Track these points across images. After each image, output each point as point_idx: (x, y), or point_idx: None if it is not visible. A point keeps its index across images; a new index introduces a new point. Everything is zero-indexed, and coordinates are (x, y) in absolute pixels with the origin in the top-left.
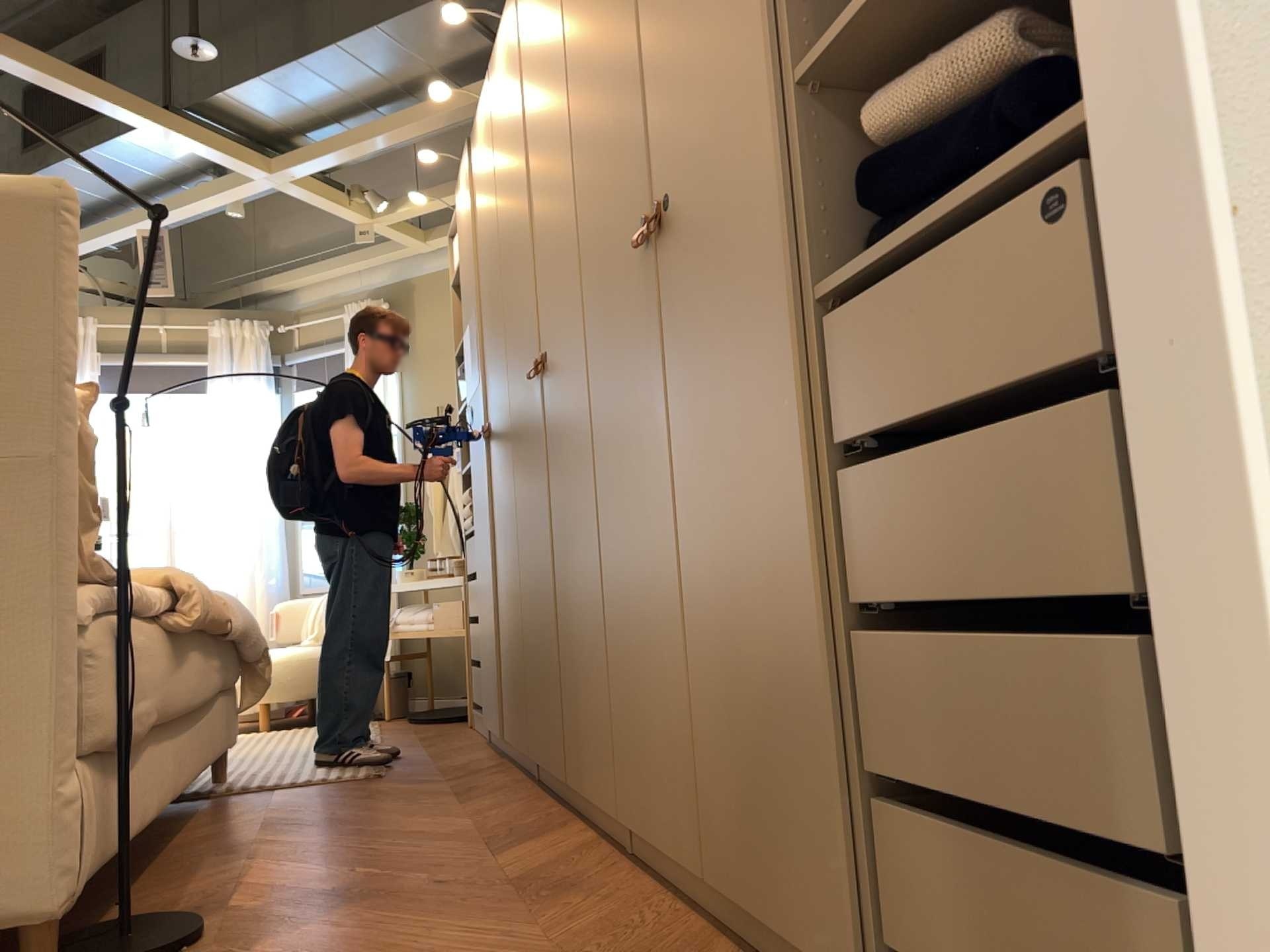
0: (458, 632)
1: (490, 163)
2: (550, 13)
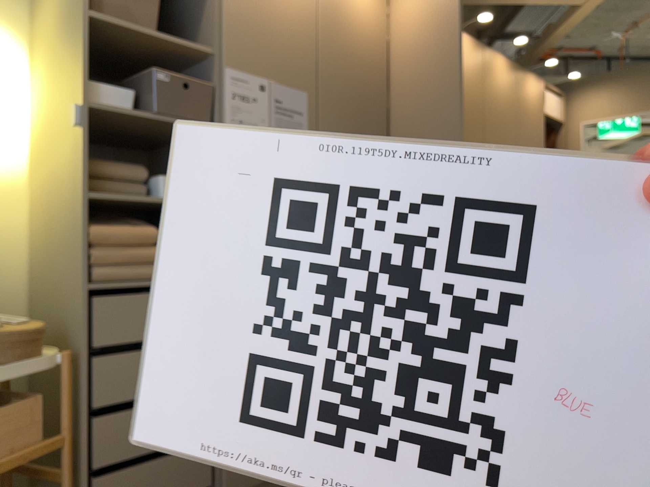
0: (35, 449)
1: (372, 36)
2: (470, 88)
